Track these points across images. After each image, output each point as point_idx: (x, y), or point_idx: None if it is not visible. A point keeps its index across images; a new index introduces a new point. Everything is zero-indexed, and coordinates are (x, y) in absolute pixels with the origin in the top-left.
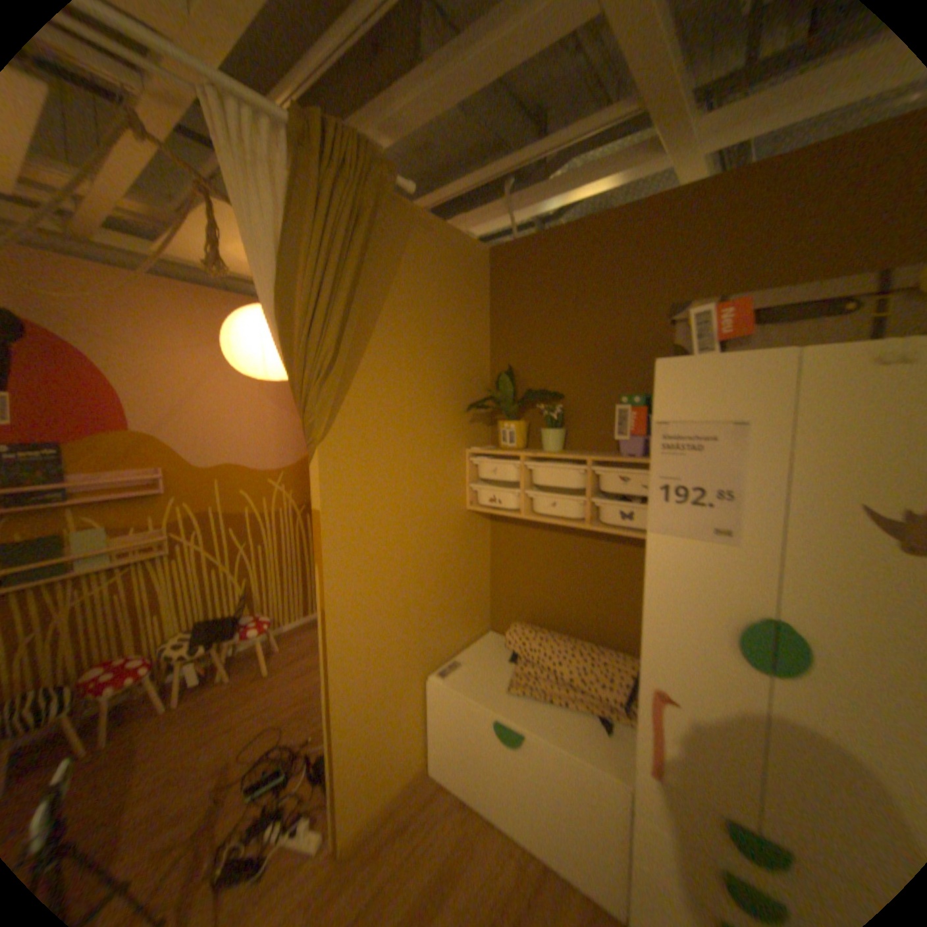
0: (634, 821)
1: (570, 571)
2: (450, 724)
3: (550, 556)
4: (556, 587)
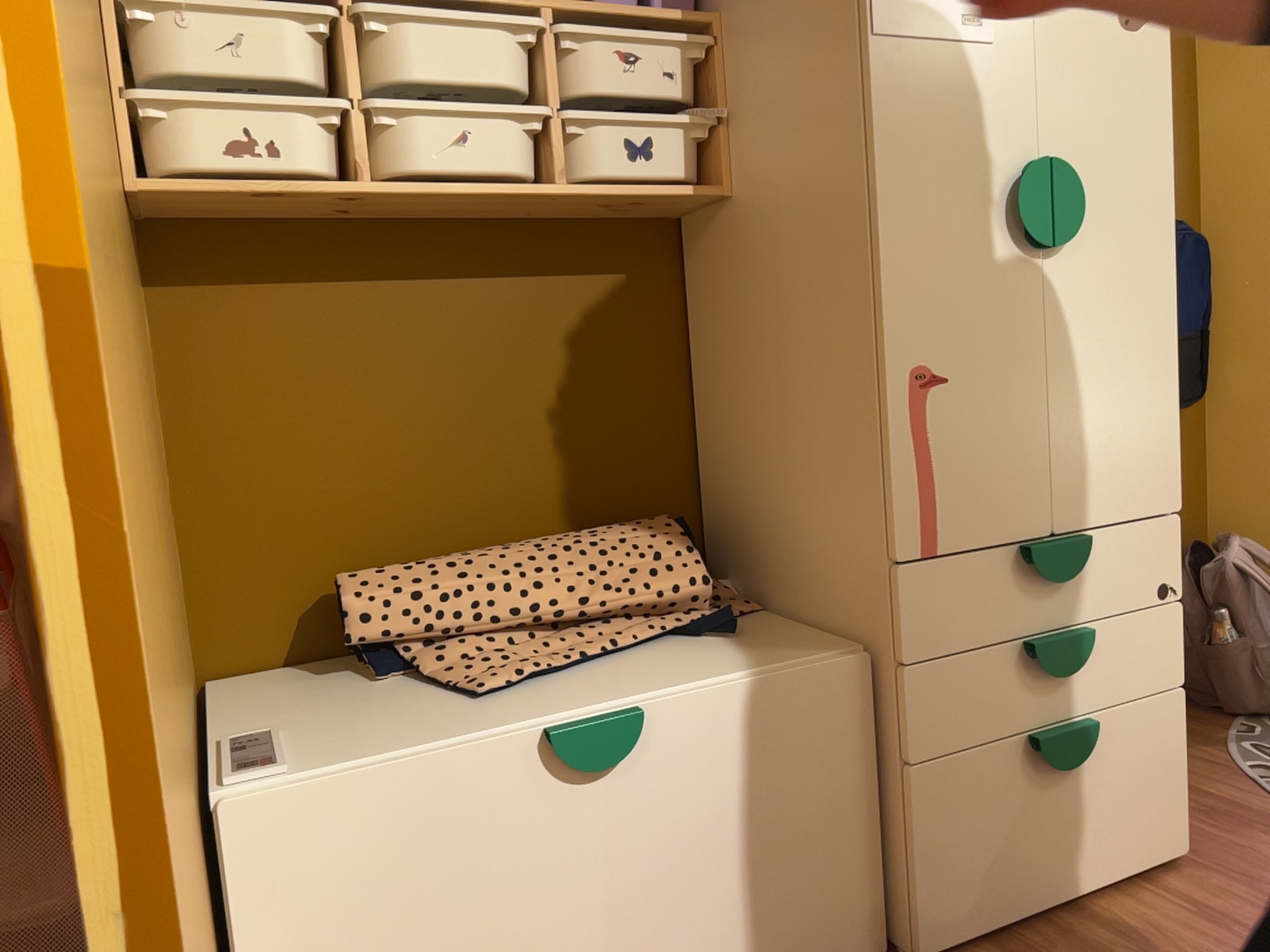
0: (904, 687)
1: (456, 380)
2: (362, 900)
3: (392, 355)
4: (422, 441)
